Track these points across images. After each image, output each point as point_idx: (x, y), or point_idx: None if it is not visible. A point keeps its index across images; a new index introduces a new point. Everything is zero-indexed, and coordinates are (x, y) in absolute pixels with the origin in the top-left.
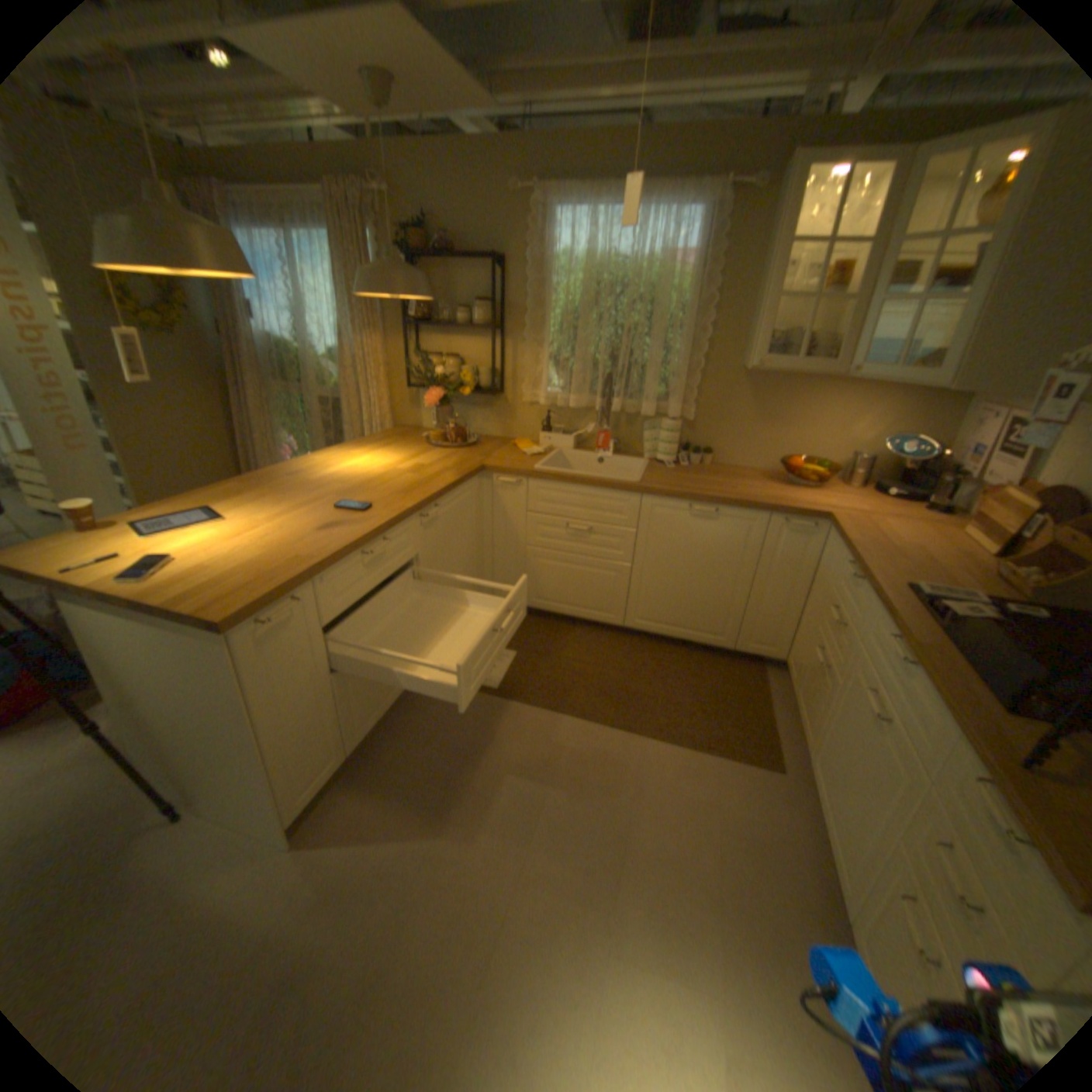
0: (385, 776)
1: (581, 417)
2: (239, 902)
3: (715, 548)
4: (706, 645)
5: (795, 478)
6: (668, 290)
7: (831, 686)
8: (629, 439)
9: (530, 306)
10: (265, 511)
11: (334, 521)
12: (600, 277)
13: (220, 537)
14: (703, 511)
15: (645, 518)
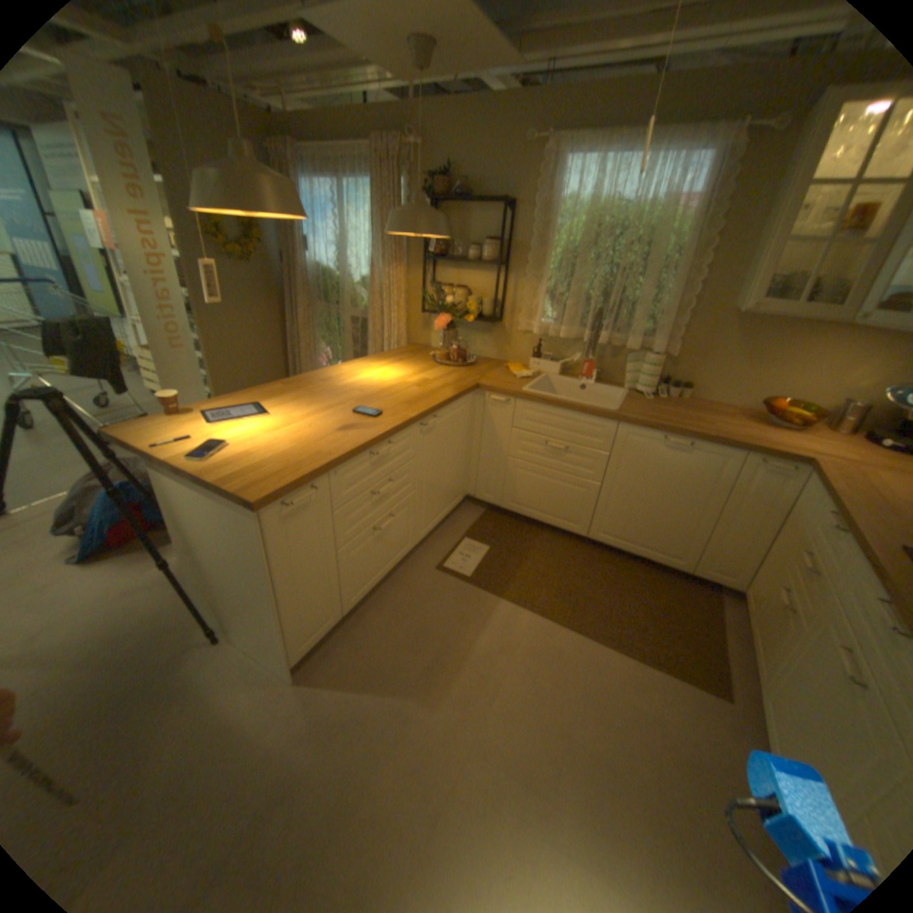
0: (371, 637)
1: (569, 345)
2: (251, 719)
3: (685, 478)
4: (664, 565)
5: (777, 419)
6: (668, 231)
7: (794, 630)
8: (611, 368)
9: (534, 243)
10: (298, 409)
11: (350, 423)
12: (602, 217)
13: (262, 429)
14: (678, 443)
15: (619, 443)
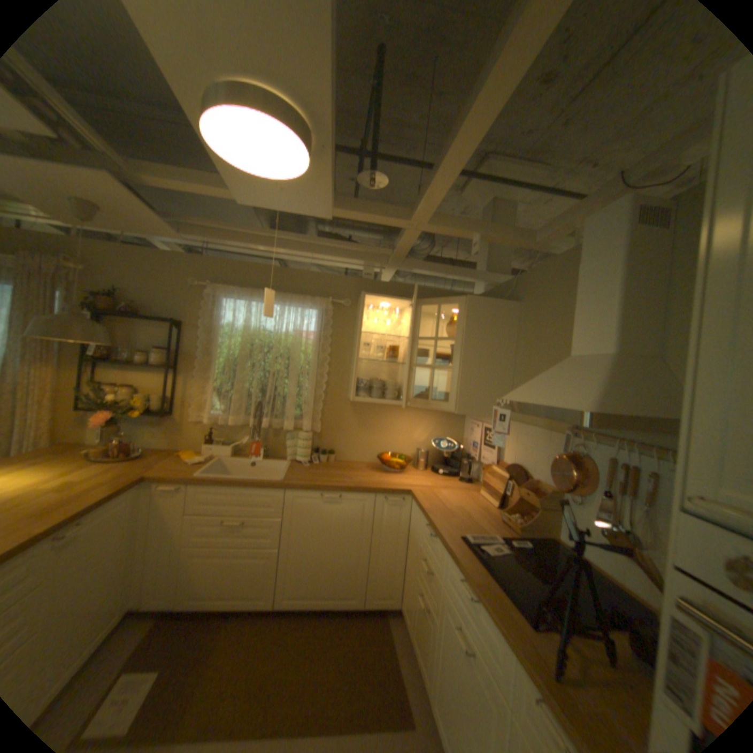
0: None
1: (238, 431)
2: None
3: (341, 525)
4: (342, 610)
5: (387, 467)
6: (299, 352)
7: (432, 628)
8: (276, 446)
9: (201, 354)
10: None
11: None
12: (254, 340)
13: None
14: (331, 497)
15: (288, 507)
